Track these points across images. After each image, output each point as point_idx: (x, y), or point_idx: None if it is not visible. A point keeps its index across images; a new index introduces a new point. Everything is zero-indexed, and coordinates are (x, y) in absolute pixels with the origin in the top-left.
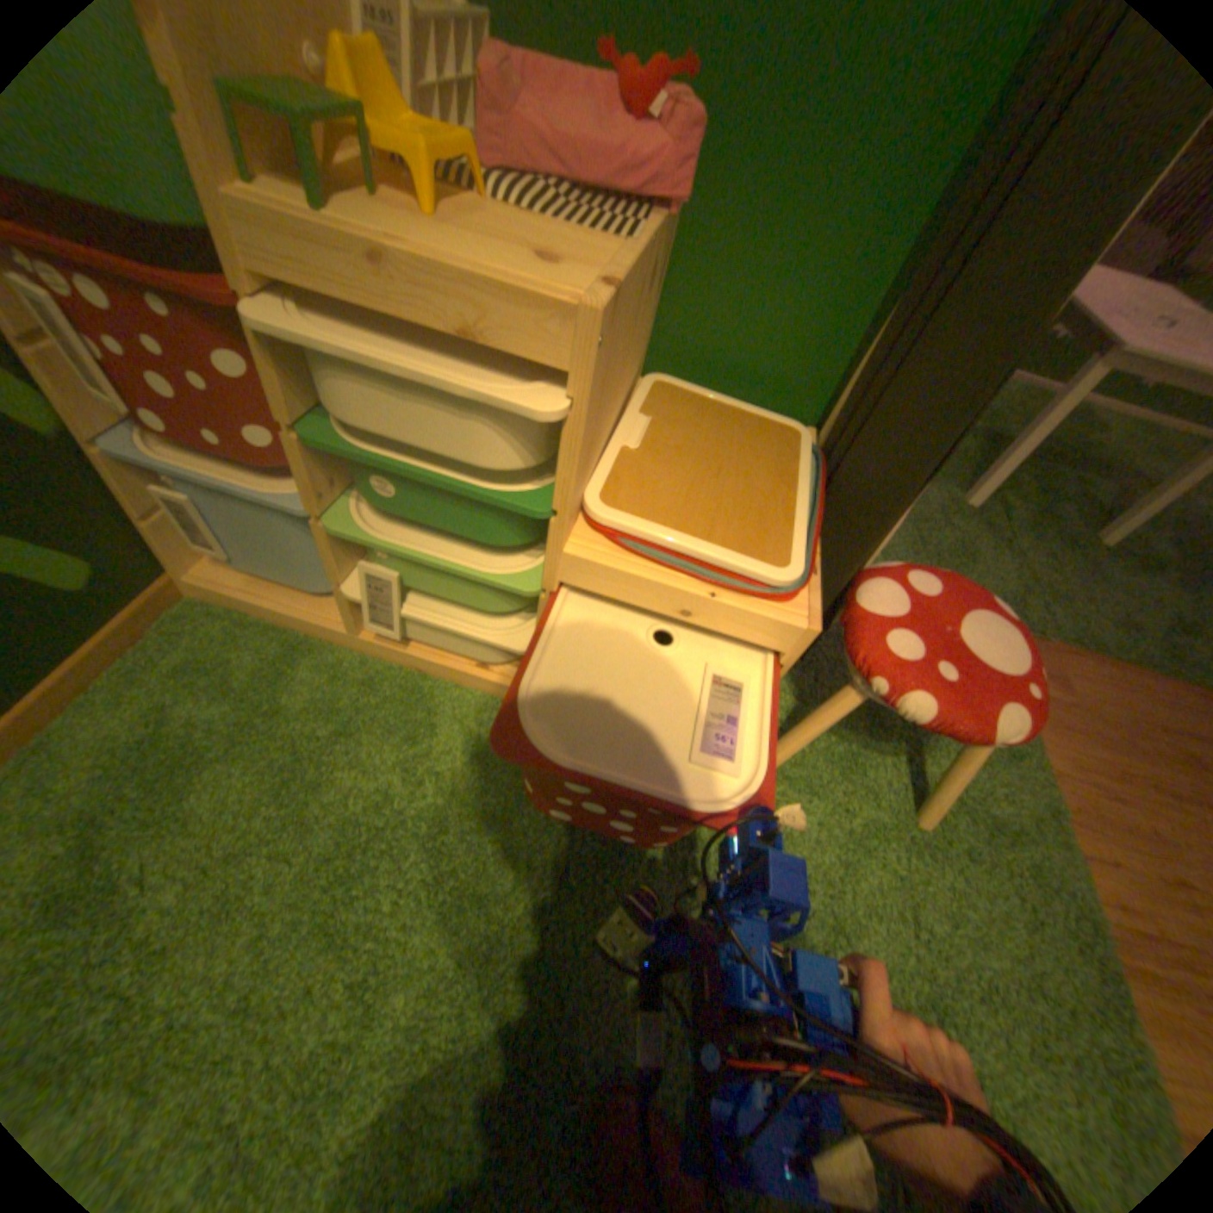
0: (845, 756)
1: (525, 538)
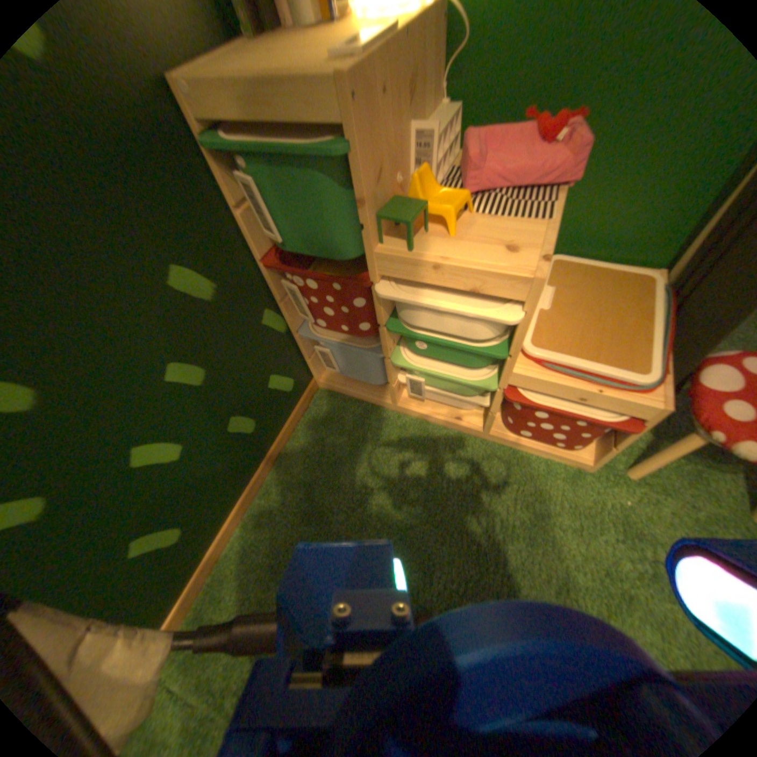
0: (685, 469)
1: (483, 361)
